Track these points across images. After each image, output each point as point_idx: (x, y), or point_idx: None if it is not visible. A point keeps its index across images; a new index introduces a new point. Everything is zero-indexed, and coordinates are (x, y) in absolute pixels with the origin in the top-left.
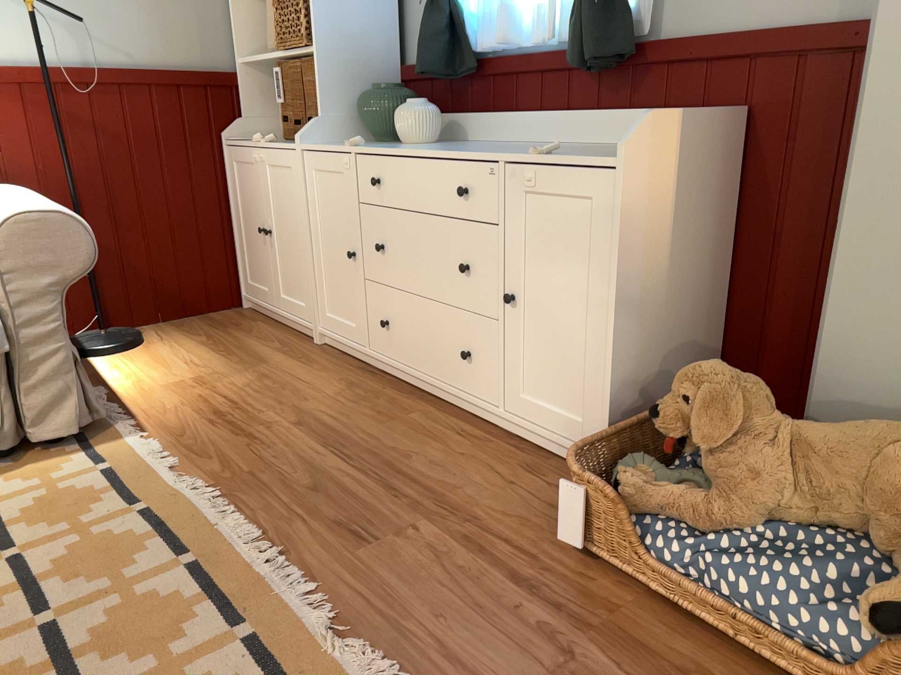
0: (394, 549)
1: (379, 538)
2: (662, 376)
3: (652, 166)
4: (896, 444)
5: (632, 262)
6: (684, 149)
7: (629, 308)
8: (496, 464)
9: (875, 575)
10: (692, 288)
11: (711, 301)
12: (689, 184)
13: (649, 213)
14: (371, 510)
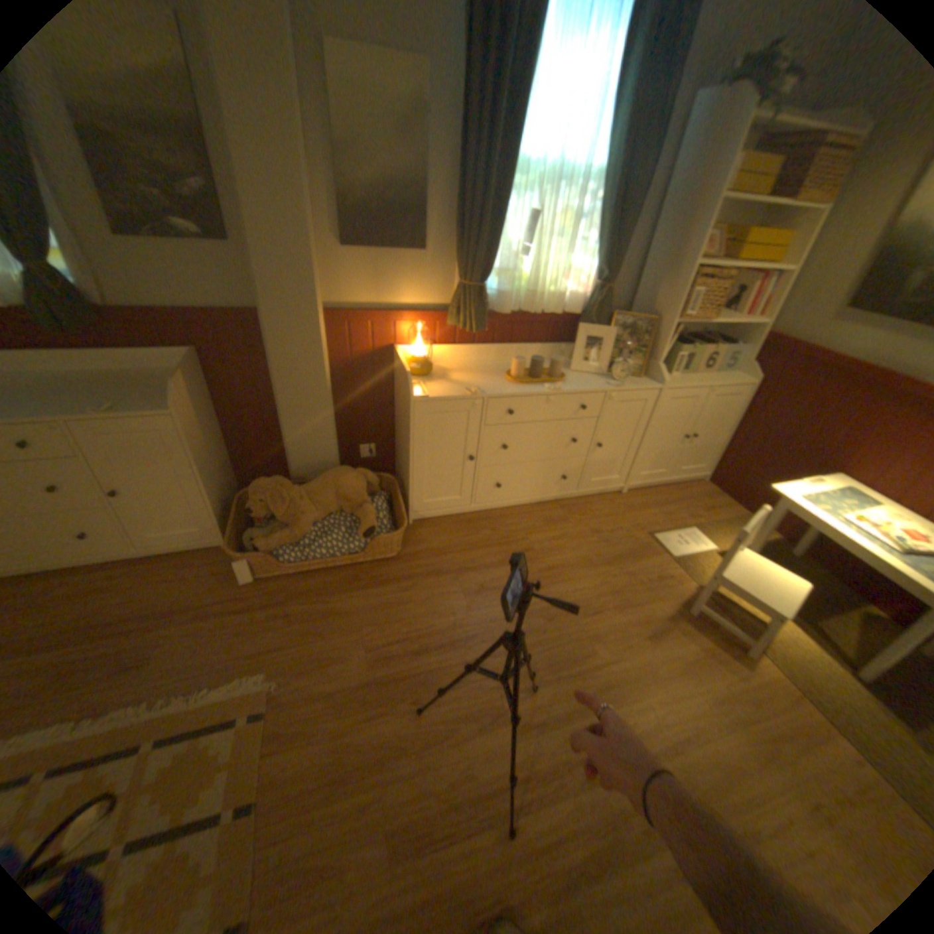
0: (163, 653)
1: (147, 657)
2: (219, 488)
3: (182, 403)
4: (336, 481)
5: (195, 452)
6: (173, 376)
7: (201, 471)
8: (157, 578)
9: (351, 523)
10: (212, 442)
11: (218, 441)
12: (193, 399)
13: (190, 425)
14: (119, 652)
